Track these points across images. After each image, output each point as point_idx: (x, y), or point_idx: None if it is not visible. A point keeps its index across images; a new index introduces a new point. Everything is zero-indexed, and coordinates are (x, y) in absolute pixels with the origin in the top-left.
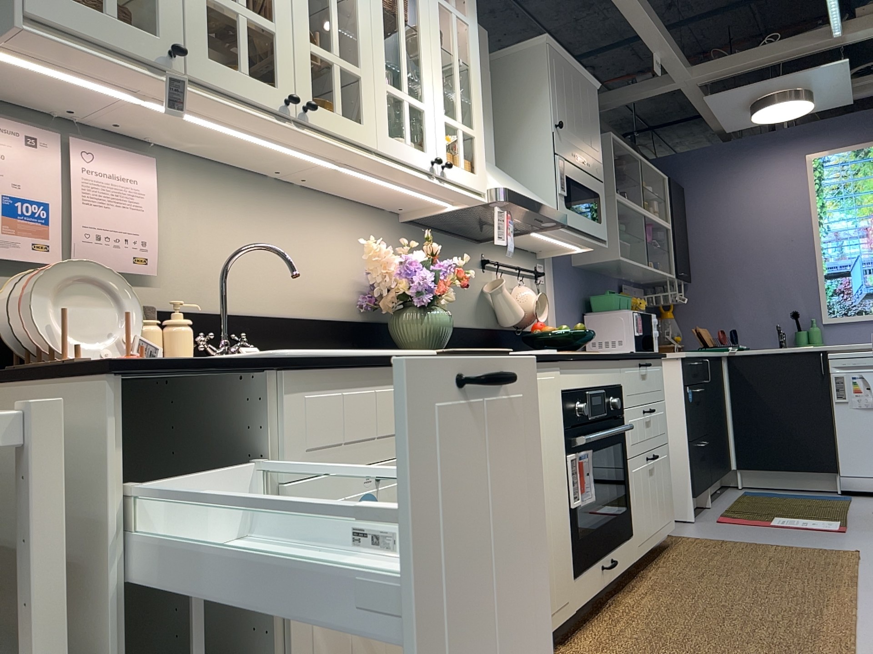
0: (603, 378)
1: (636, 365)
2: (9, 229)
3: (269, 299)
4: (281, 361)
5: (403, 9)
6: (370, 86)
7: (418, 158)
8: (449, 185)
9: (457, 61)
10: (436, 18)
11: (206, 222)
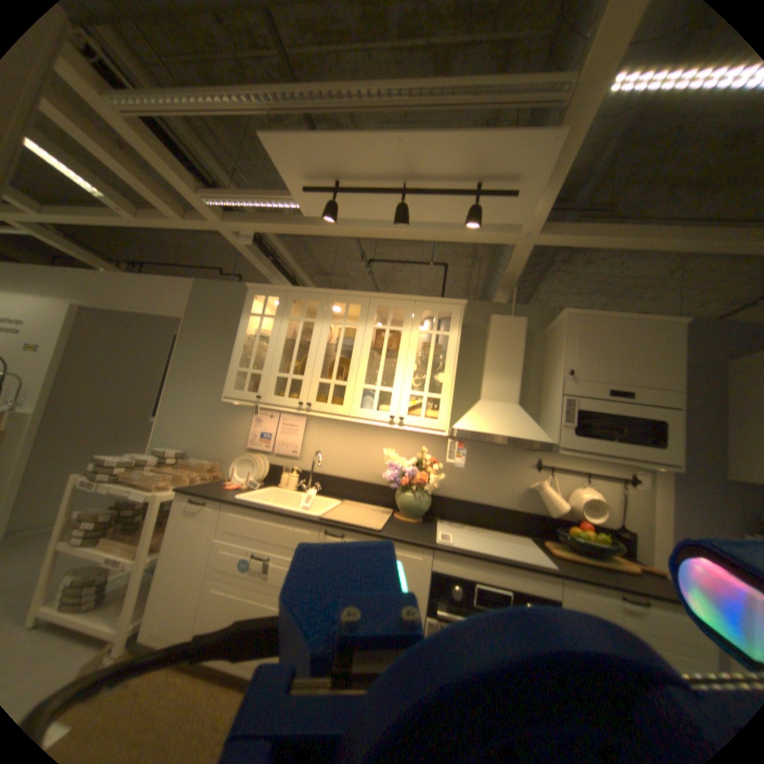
0: (514, 583)
1: (605, 593)
2: (261, 441)
3: (347, 470)
4: (220, 499)
5: (384, 346)
6: (351, 388)
7: (379, 416)
8: (406, 427)
9: (429, 358)
10: (413, 341)
11: (324, 438)
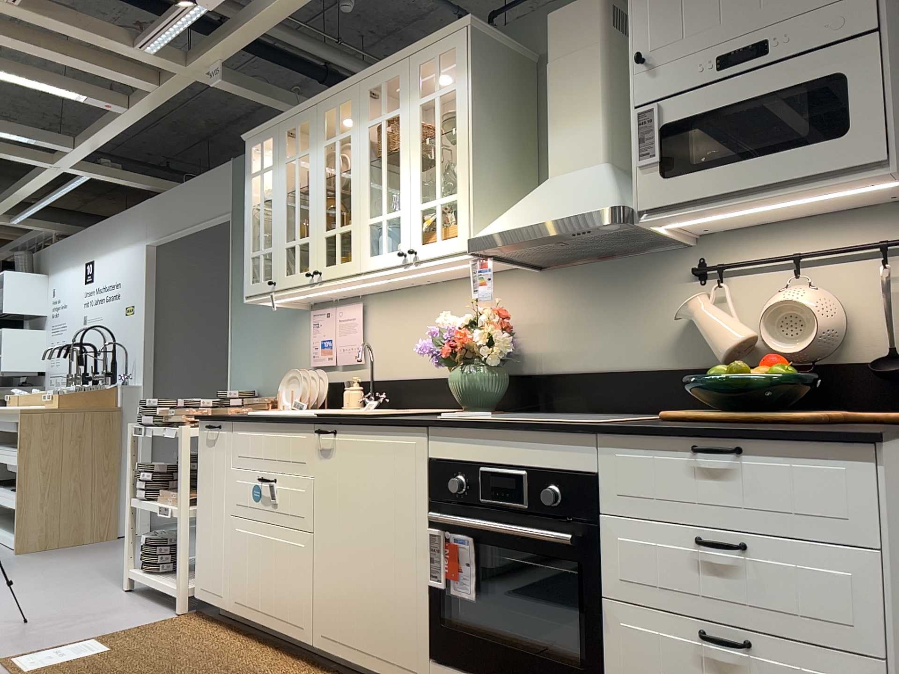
0: (529, 457)
1: (665, 445)
2: (321, 353)
3: (419, 367)
4: (228, 417)
5: (383, 148)
6: (355, 230)
7: (390, 258)
8: (423, 263)
9: (436, 141)
10: (414, 123)
11: (388, 326)
